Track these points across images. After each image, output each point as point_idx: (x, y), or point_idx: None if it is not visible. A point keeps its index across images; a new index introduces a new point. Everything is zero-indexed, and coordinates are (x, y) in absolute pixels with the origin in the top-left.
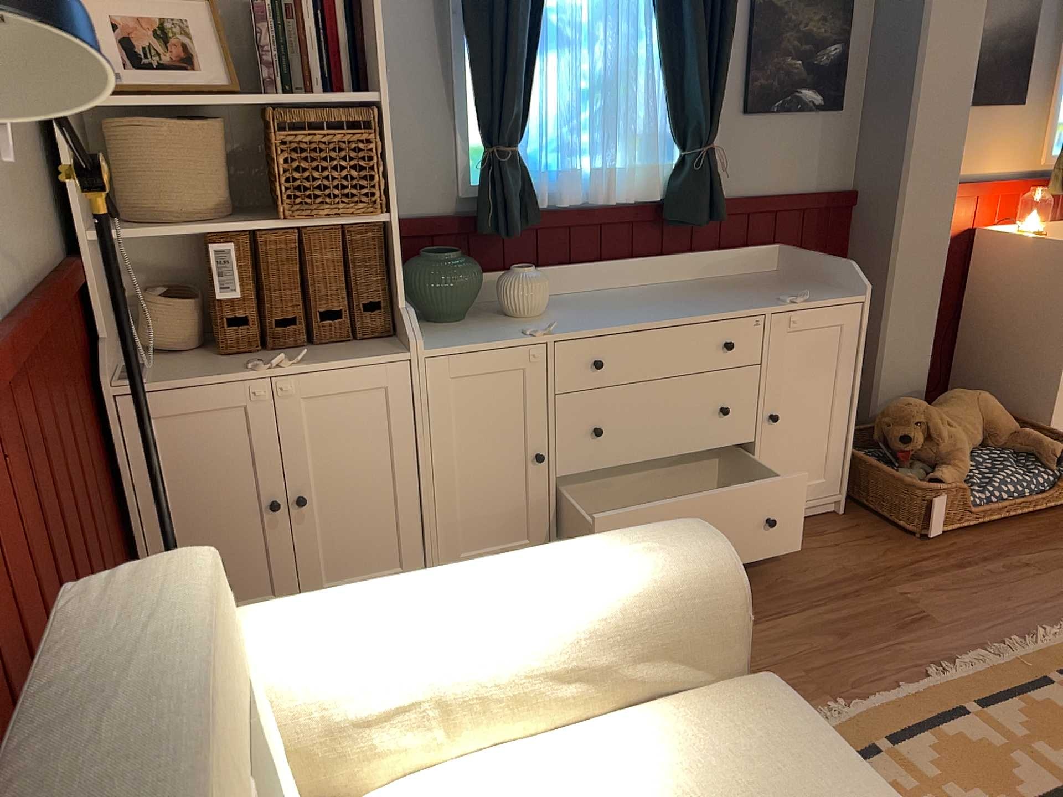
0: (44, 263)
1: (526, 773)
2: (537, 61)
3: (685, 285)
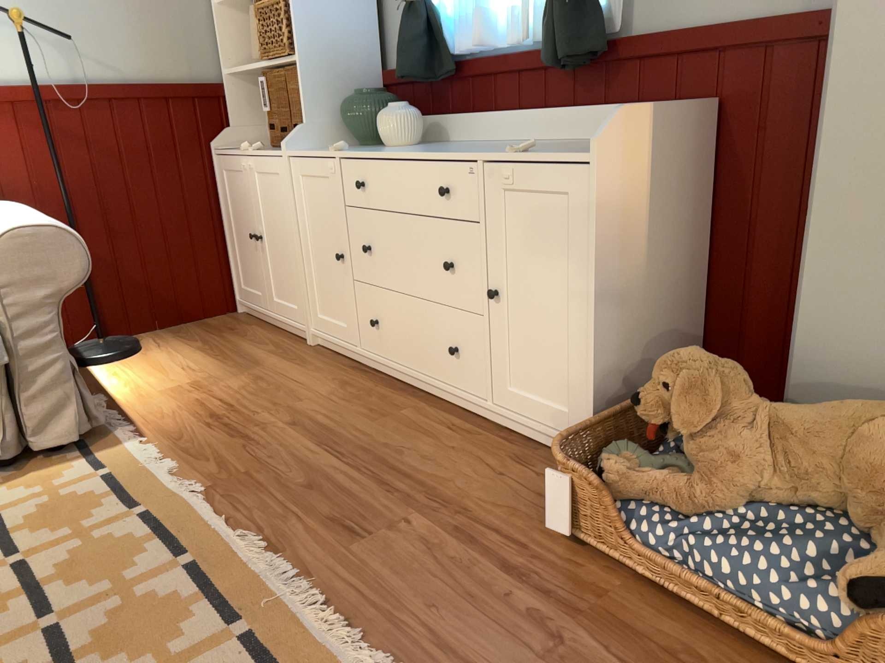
0: (176, 81)
1: None
2: None
3: (563, 142)
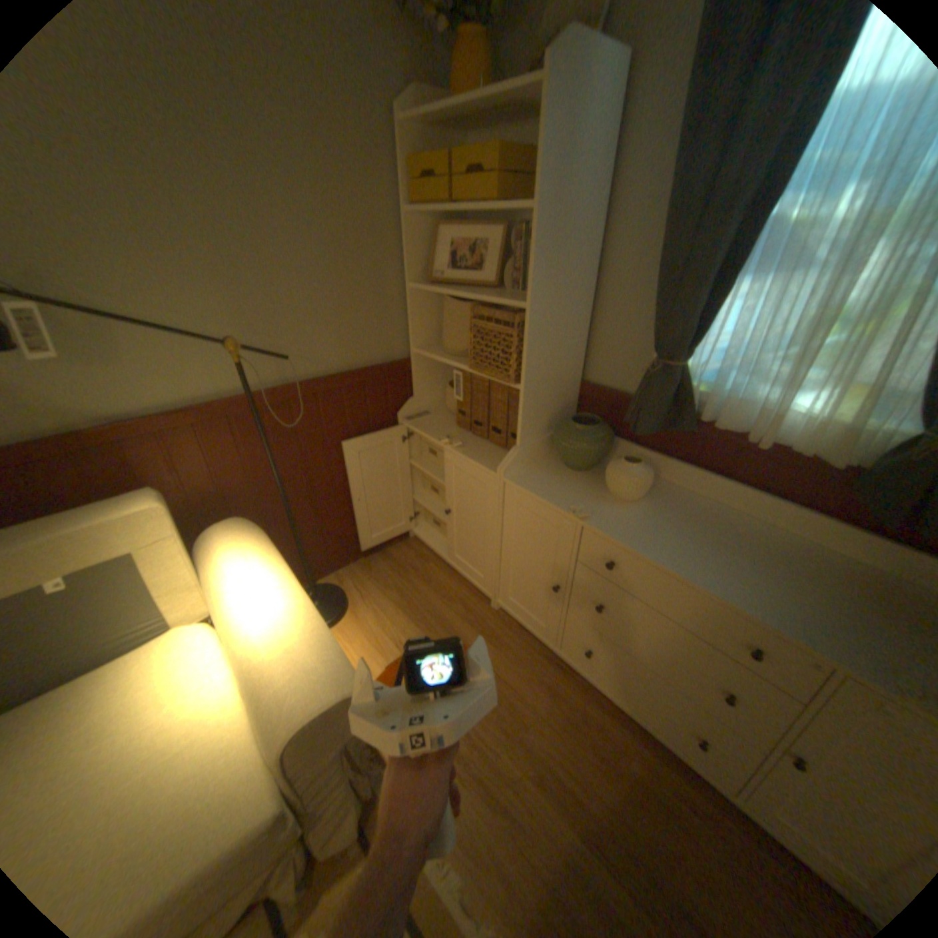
0: (371, 359)
1: (205, 683)
2: (741, 280)
3: (853, 567)
